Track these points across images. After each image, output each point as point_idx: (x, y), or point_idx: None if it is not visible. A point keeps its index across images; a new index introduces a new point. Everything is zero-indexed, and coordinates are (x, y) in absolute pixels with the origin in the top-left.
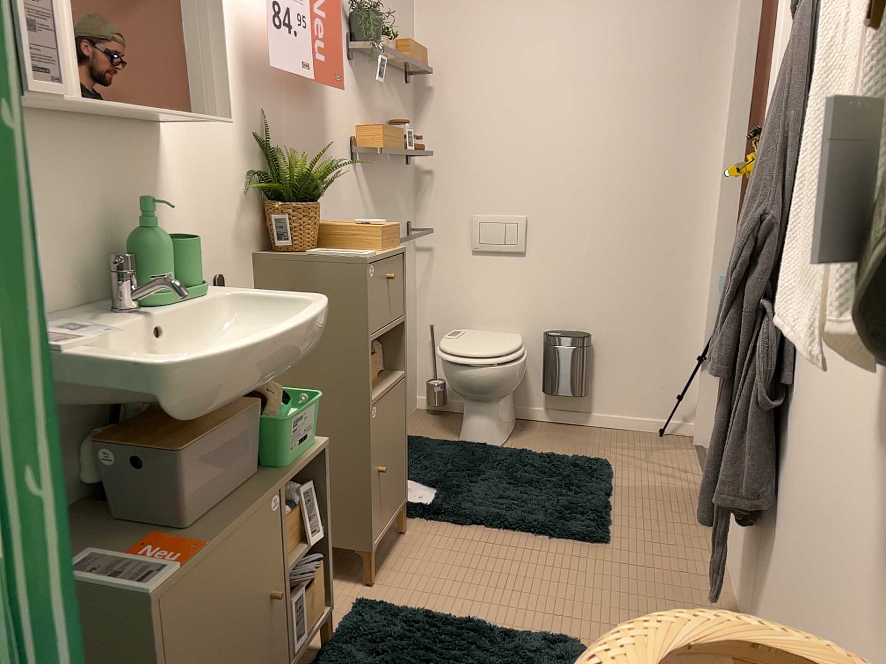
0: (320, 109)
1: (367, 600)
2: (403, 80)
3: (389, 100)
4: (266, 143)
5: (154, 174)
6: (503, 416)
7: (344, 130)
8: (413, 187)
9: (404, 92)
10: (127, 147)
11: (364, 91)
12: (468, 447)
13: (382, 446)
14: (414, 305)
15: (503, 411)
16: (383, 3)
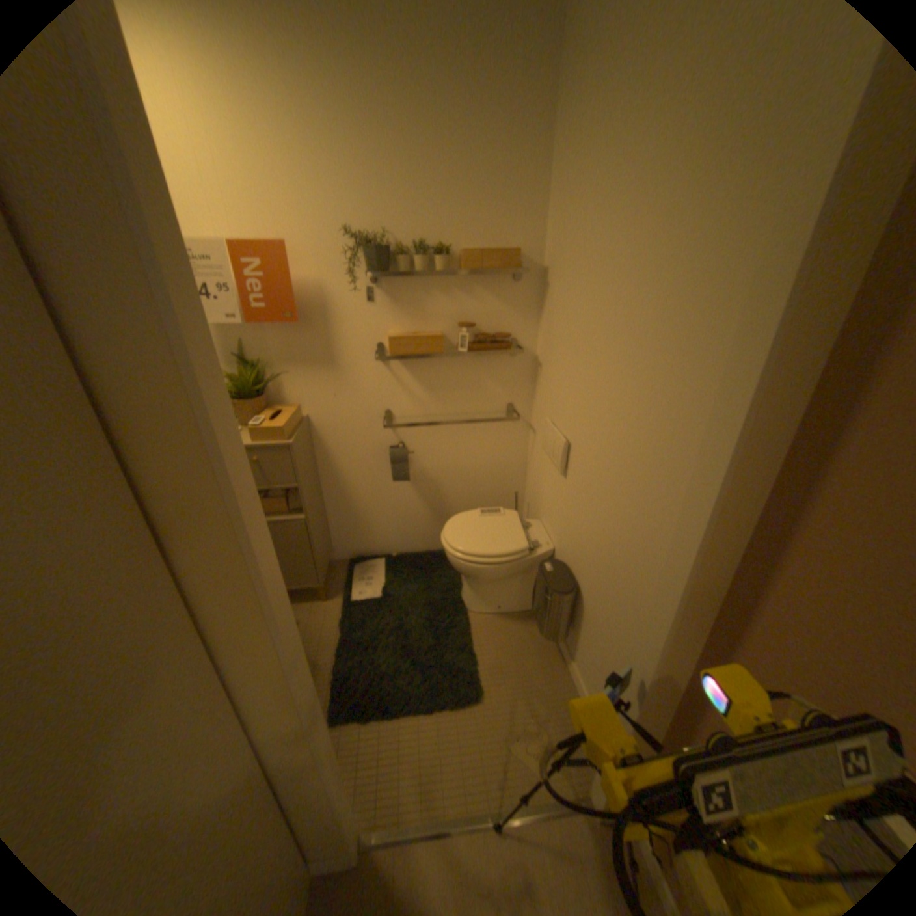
0: (321, 328)
1: None
2: (507, 277)
3: (465, 302)
4: (244, 358)
5: None
6: (490, 595)
7: (364, 339)
8: (526, 375)
9: (507, 289)
10: None
11: (405, 303)
12: (452, 593)
13: None
14: (518, 471)
15: (491, 592)
16: (454, 210)
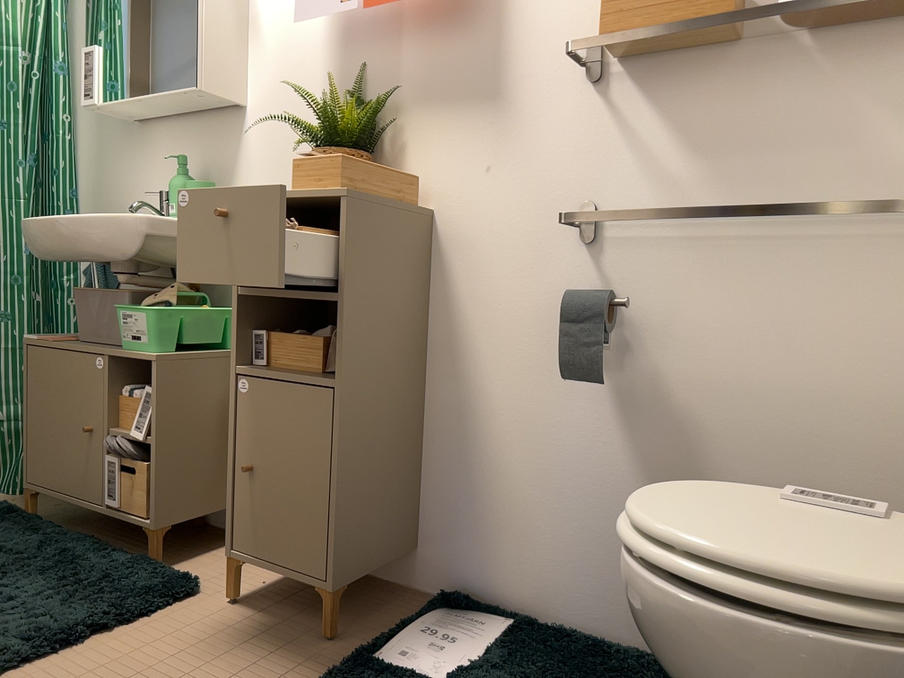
0: (486, 29)
1: (202, 580)
2: None
3: None
4: (362, 98)
5: (239, 145)
6: None
7: (560, 39)
8: None
9: None
10: (222, 130)
11: None
12: None
13: (262, 439)
14: None
15: None
16: None
